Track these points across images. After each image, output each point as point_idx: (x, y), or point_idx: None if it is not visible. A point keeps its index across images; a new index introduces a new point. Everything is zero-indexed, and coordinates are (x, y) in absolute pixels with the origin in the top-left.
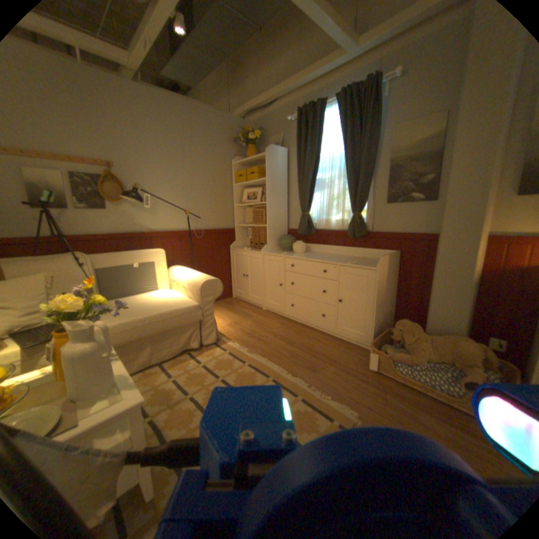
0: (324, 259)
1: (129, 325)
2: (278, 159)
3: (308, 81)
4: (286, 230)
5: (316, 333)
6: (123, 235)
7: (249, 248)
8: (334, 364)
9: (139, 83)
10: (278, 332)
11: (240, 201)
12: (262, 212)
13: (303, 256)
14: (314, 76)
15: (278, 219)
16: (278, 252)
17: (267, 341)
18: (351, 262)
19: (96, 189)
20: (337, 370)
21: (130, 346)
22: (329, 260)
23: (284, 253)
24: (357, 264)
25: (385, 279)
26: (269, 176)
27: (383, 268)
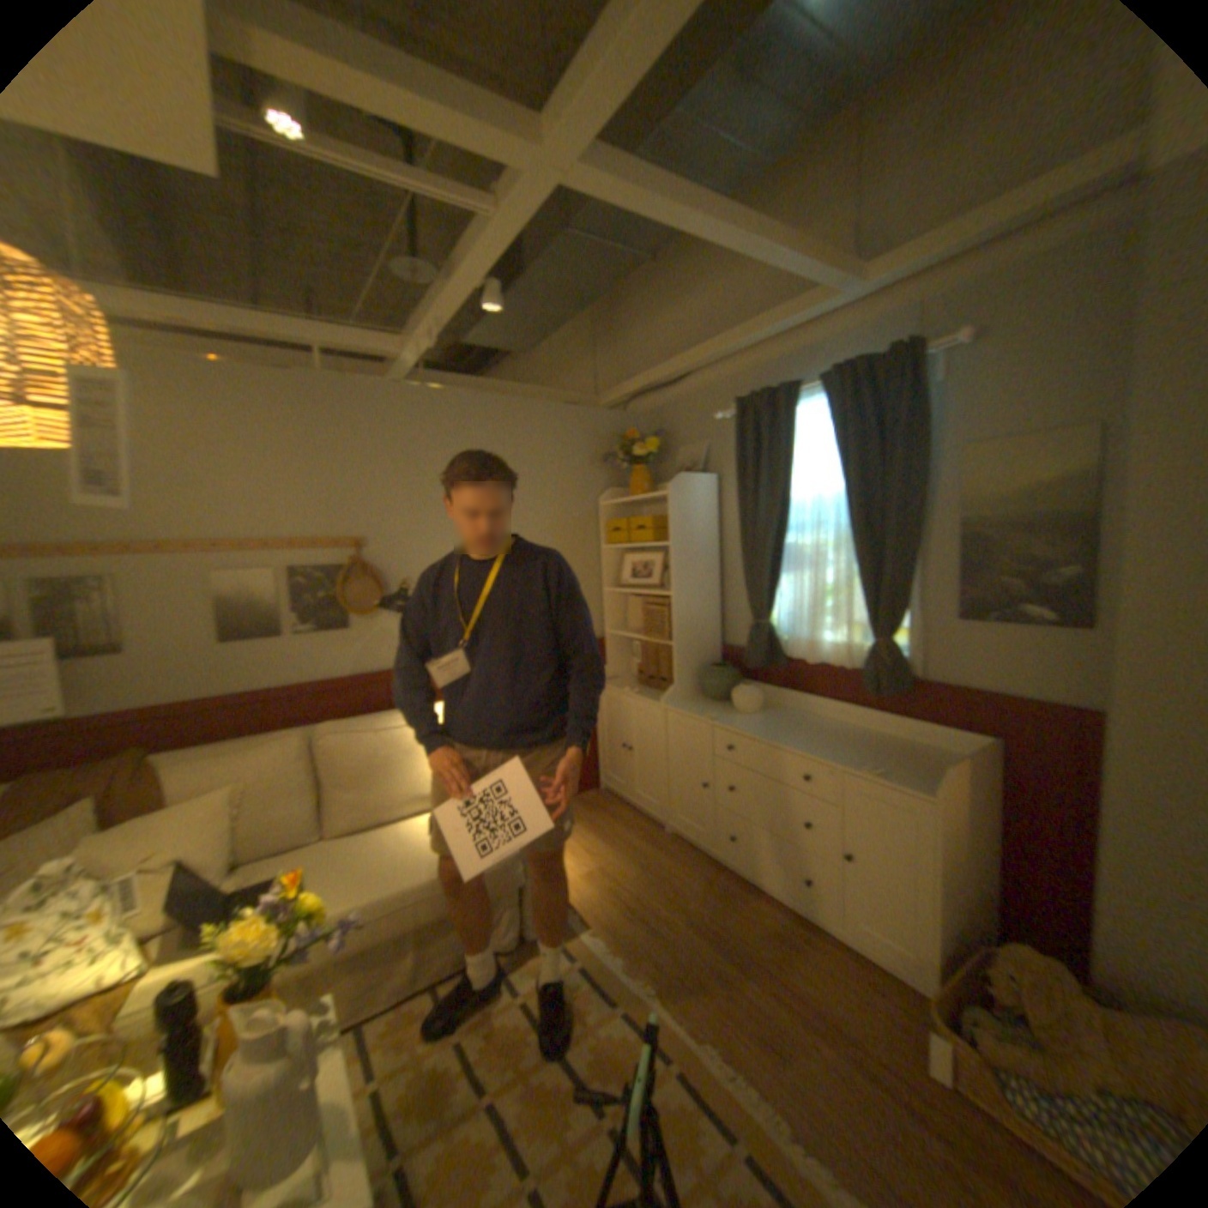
0: (808, 746)
1: (376, 913)
2: (696, 502)
3: (759, 341)
4: (719, 650)
5: (794, 924)
6: (380, 679)
7: (637, 683)
8: (838, 1043)
9: (421, 386)
10: (700, 913)
11: (618, 580)
12: (664, 609)
13: (758, 731)
14: (772, 333)
15: (700, 627)
16: (701, 705)
17: (675, 941)
18: (875, 767)
19: (335, 595)
20: (845, 1065)
21: (376, 955)
22: (819, 750)
23: (714, 716)
24: (888, 777)
25: (964, 822)
26: (677, 539)
27: (958, 798)
